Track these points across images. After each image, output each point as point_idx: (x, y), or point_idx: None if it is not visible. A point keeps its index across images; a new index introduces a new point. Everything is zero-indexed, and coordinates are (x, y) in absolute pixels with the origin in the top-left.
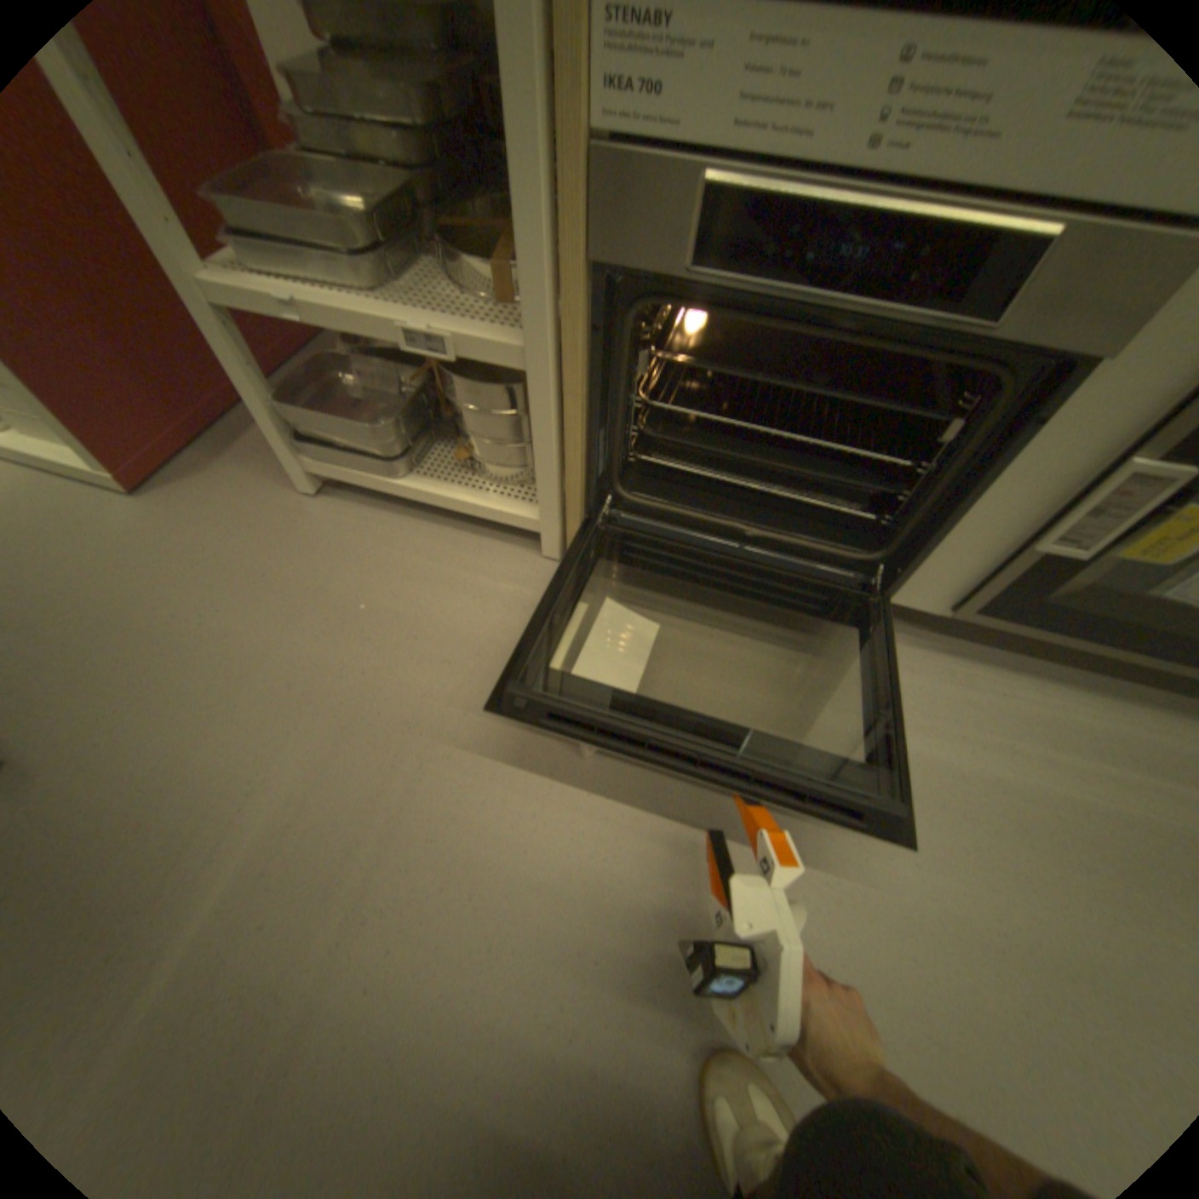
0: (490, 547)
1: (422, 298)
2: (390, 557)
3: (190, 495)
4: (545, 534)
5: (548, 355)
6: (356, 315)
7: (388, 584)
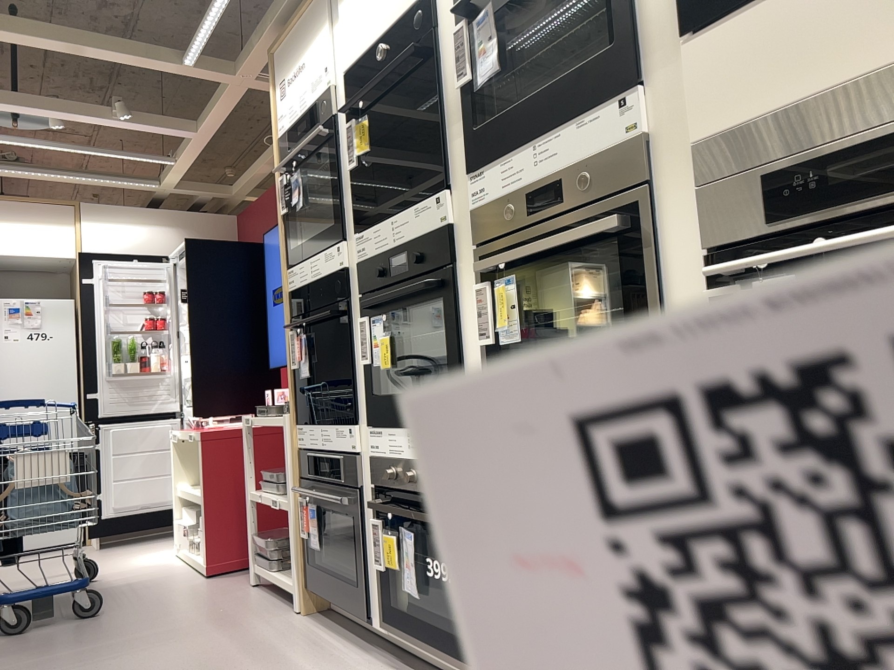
0: (281, 607)
1: (285, 496)
2: (247, 603)
3: (220, 580)
4: (294, 597)
5: (290, 506)
6: (268, 500)
7: (235, 608)
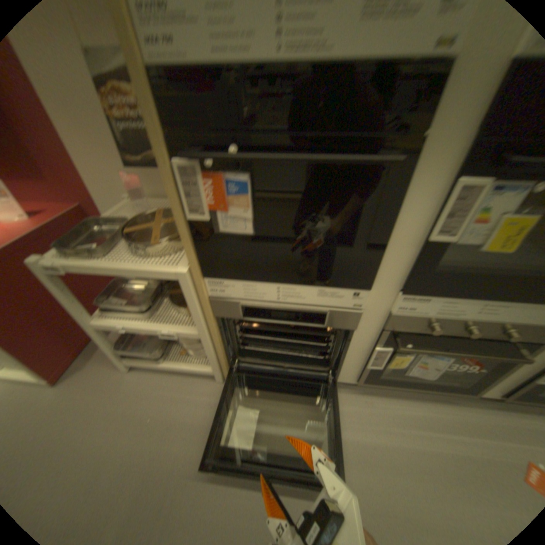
0: (197, 381)
1: (166, 318)
2: (158, 393)
3: (78, 380)
4: (216, 375)
5: (207, 335)
6: (145, 328)
7: (158, 406)
